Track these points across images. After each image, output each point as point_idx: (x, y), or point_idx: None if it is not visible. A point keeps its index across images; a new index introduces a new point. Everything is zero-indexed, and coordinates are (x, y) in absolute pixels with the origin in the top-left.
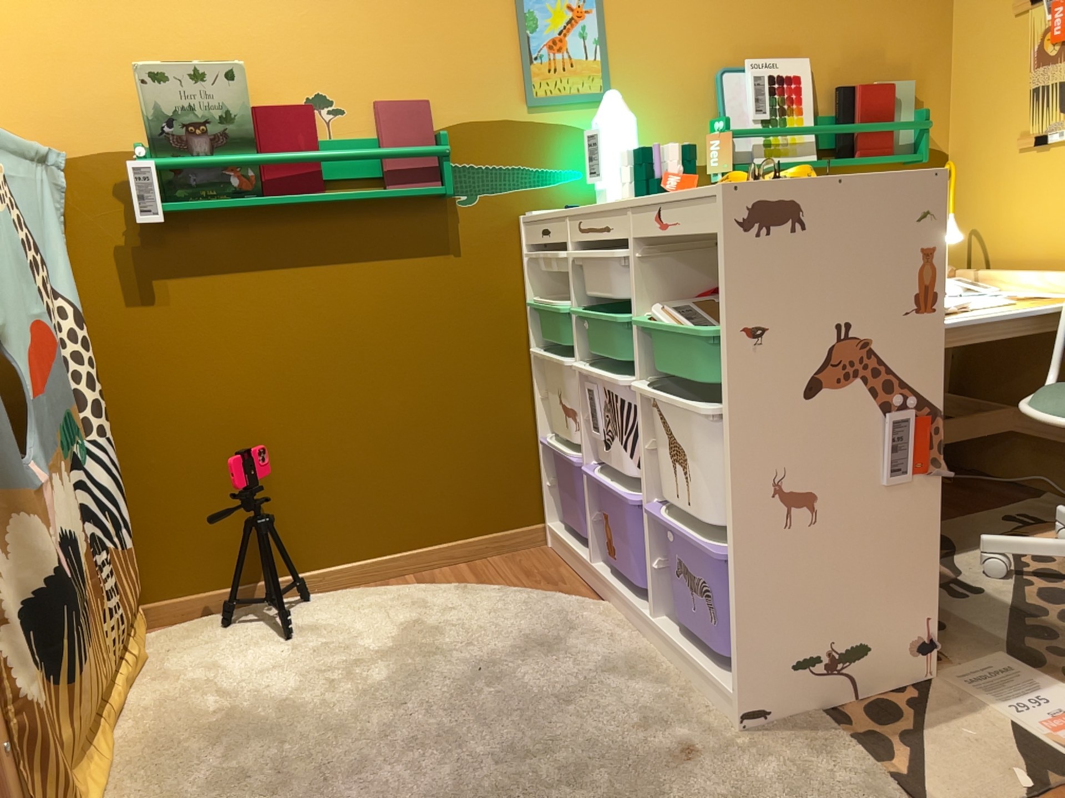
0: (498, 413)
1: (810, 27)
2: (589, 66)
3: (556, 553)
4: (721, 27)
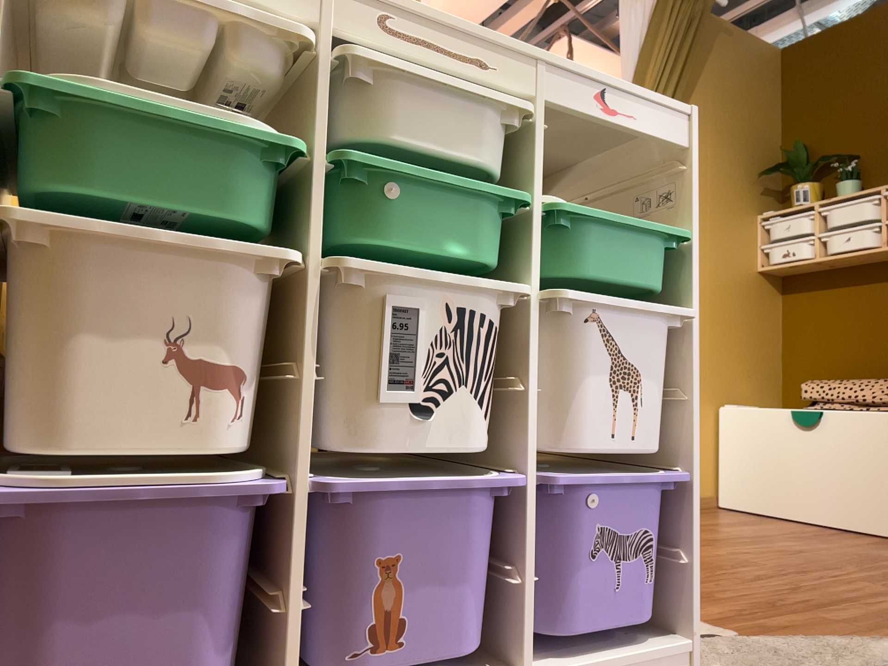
0: None
1: None
2: None
3: None
4: None
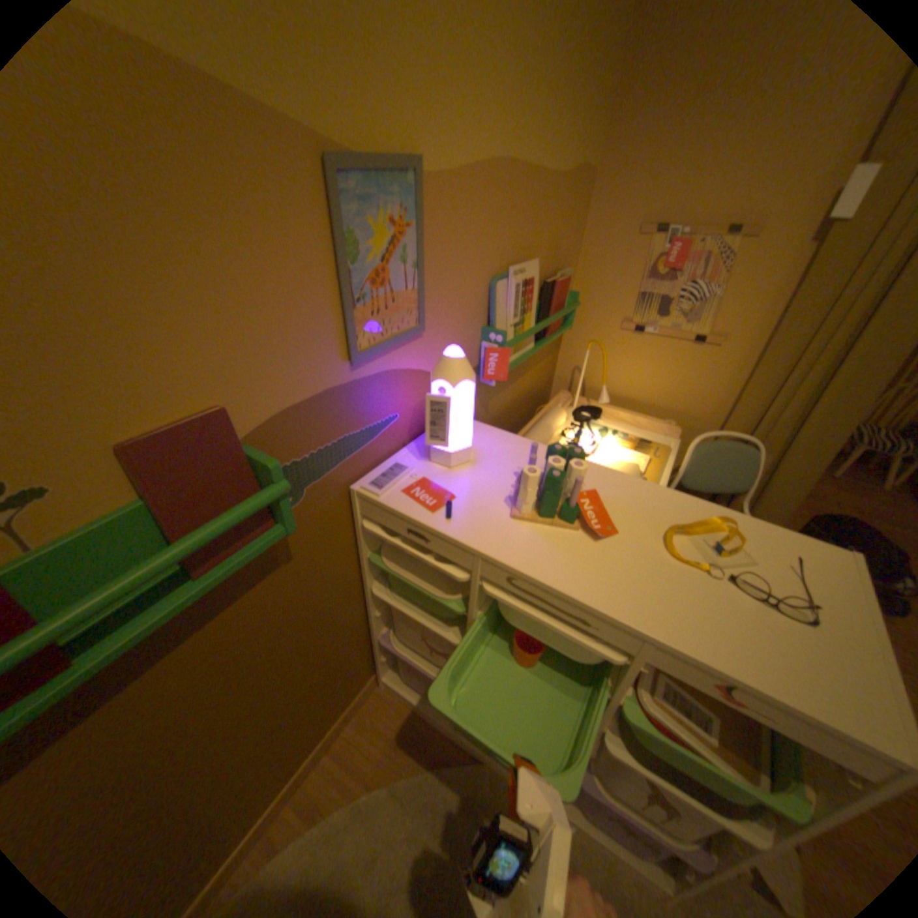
0: (341, 647)
1: (540, 225)
2: (410, 297)
3: (395, 698)
4: (499, 231)
